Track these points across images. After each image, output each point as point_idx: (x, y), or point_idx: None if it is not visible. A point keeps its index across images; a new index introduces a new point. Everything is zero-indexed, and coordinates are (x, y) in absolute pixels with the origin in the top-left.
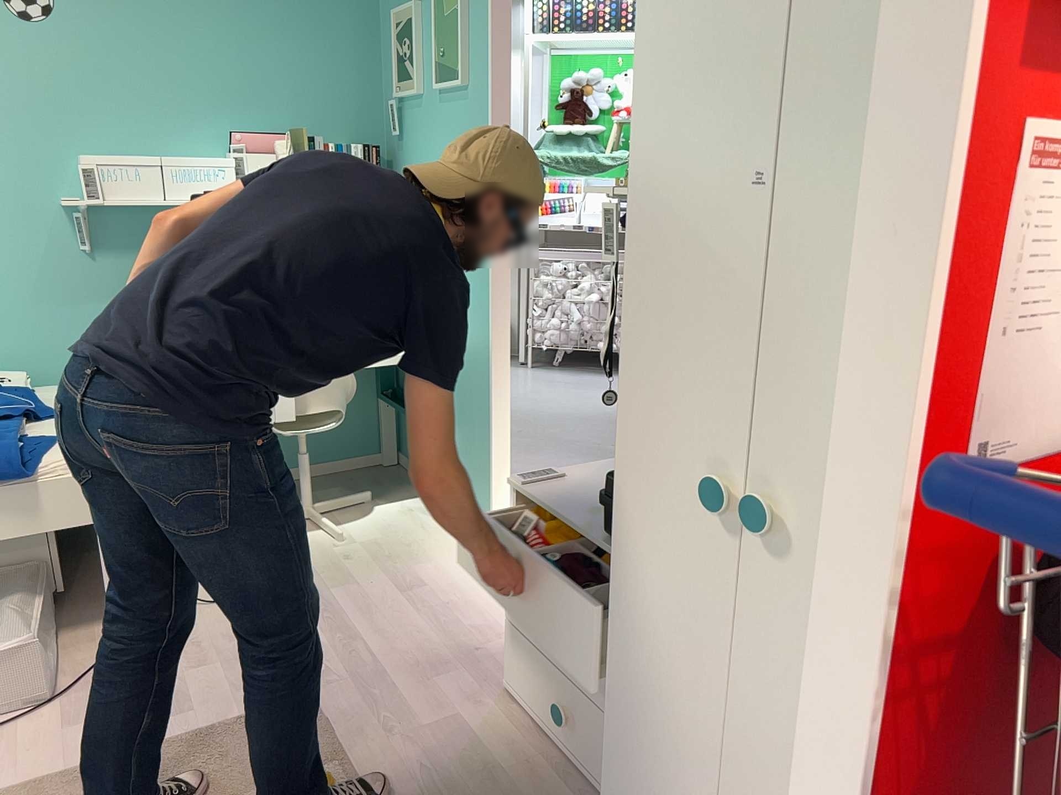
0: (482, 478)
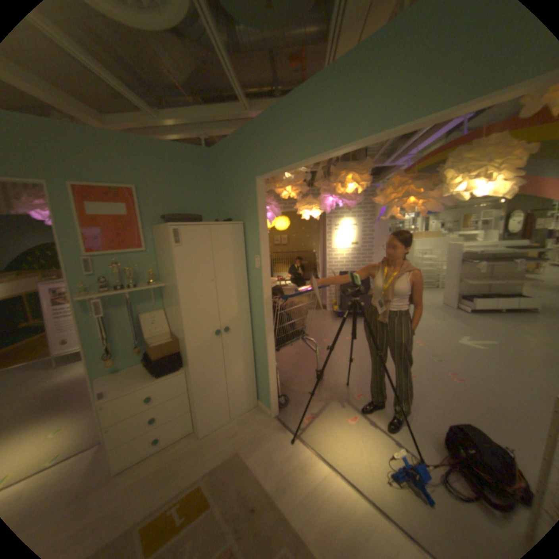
0: None
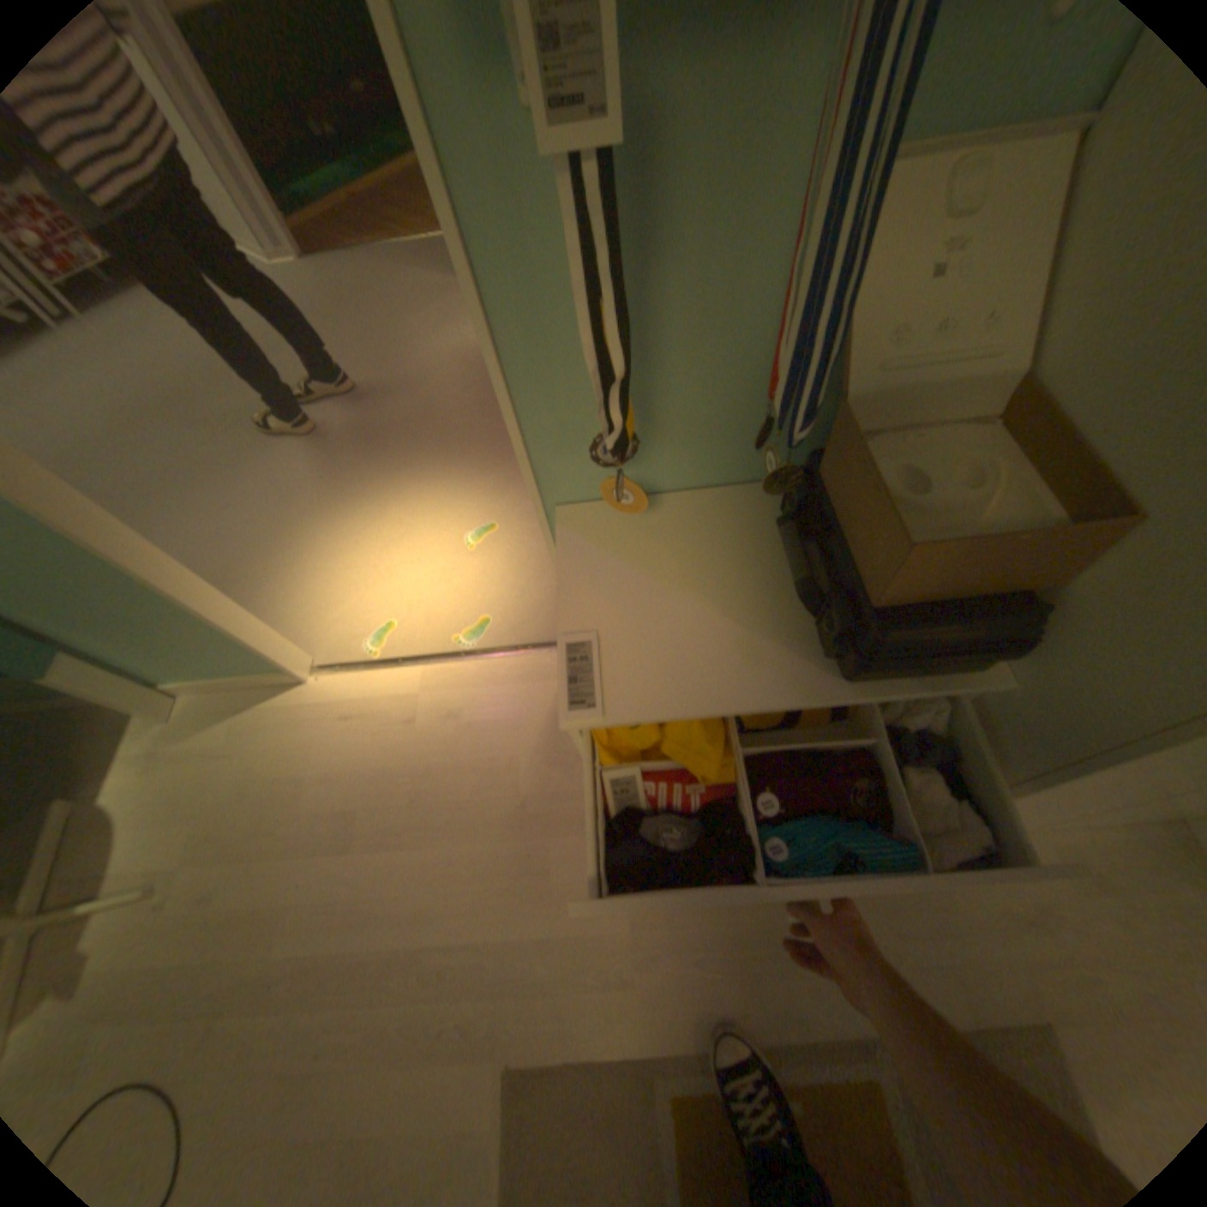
0: (221, 651)
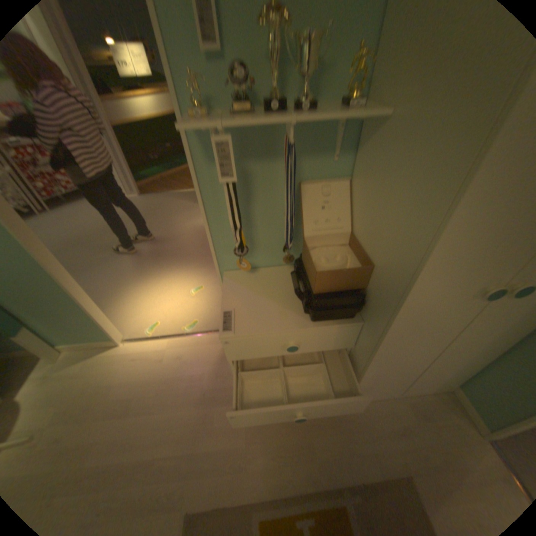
0: (87, 328)
